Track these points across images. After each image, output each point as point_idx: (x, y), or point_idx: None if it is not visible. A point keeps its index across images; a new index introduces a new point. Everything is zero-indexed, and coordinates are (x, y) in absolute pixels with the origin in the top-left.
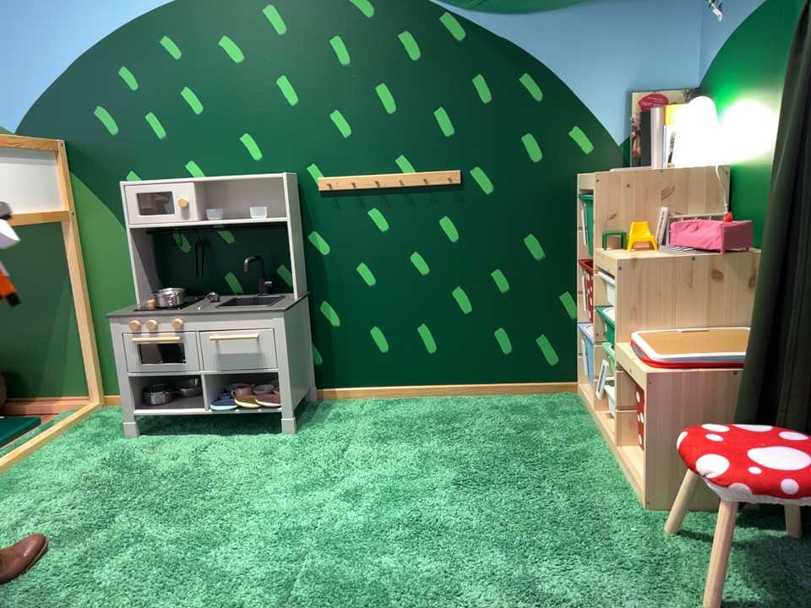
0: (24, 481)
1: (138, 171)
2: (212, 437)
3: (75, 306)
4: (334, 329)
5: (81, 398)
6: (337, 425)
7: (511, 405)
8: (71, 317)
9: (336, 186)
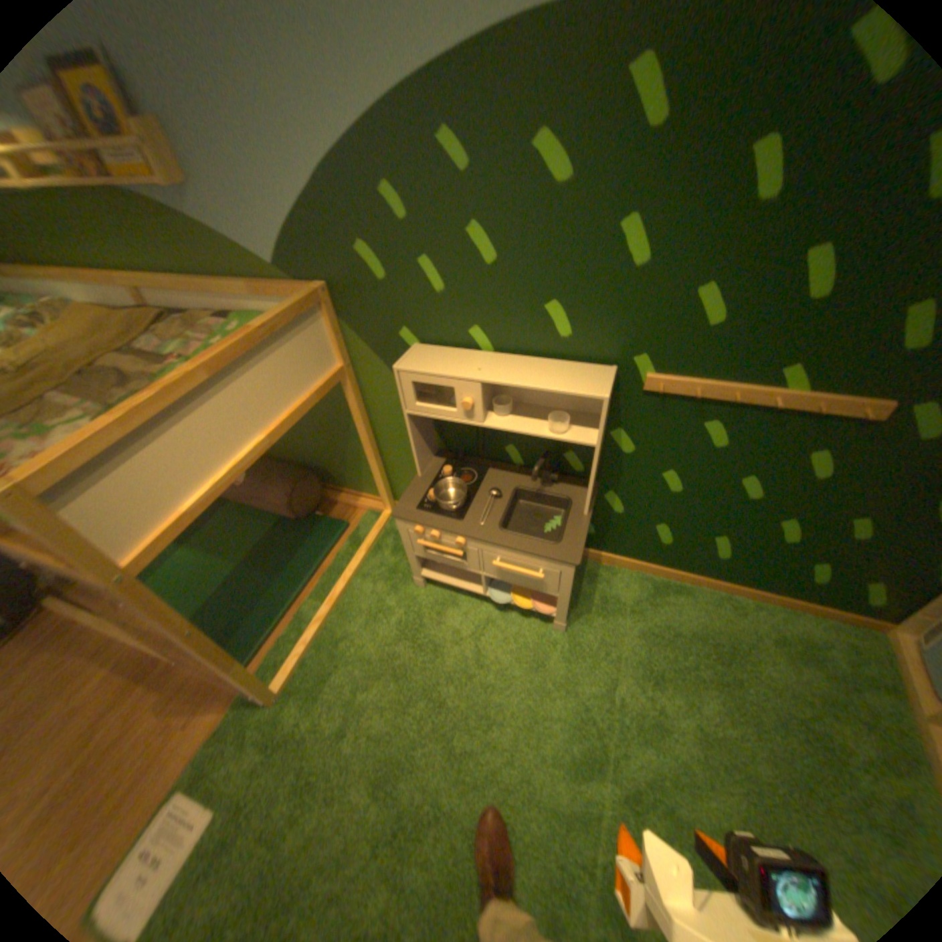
0: (341, 642)
1: (414, 329)
2: (488, 606)
3: (363, 438)
4: (617, 517)
5: (378, 501)
6: (605, 621)
7: (801, 641)
8: (362, 446)
9: (672, 391)
